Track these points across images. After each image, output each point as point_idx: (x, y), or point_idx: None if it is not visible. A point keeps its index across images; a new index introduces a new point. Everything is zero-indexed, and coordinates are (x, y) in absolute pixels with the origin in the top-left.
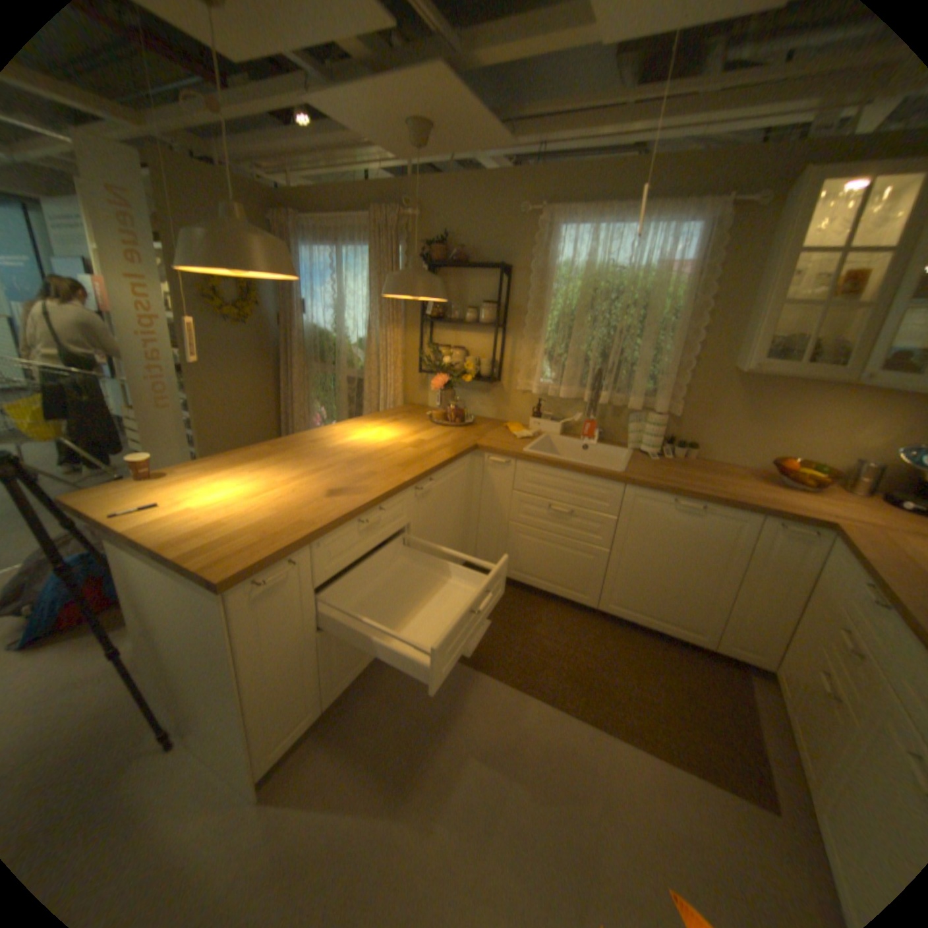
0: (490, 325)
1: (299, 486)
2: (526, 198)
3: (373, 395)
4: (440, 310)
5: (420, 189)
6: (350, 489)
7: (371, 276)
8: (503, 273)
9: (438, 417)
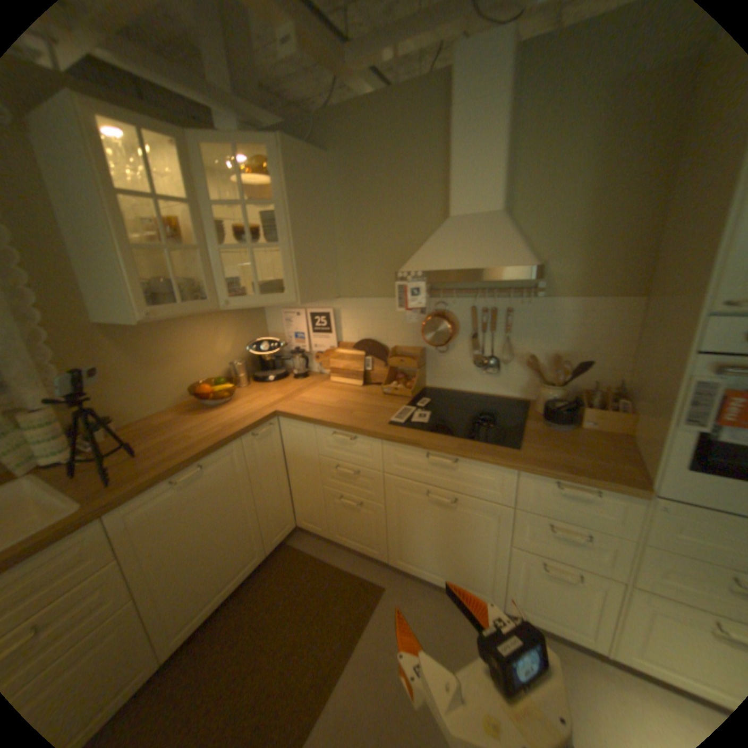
0: None
1: None
2: None
3: None
4: None
5: None
6: None
7: None
8: None
9: None
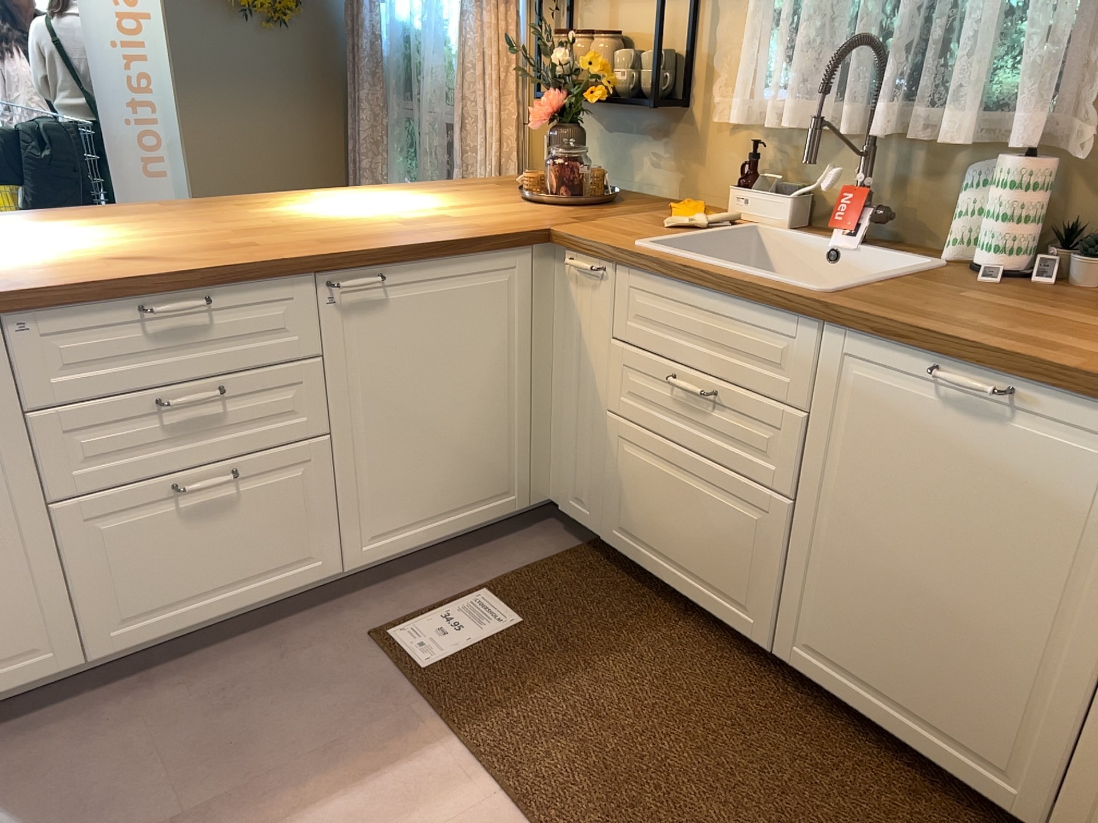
0: None
1: (102, 247)
2: None
3: (472, 156)
4: None
5: None
6: (169, 258)
7: None
8: None
9: (531, 184)
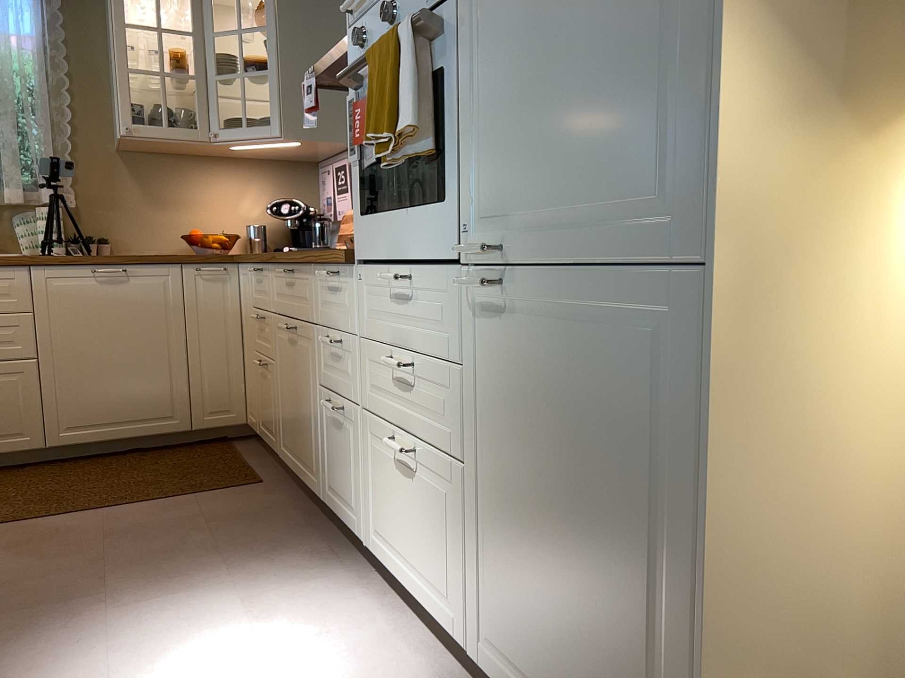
0: None
1: None
2: None
3: None
4: None
5: None
6: None
7: None
8: None
9: None
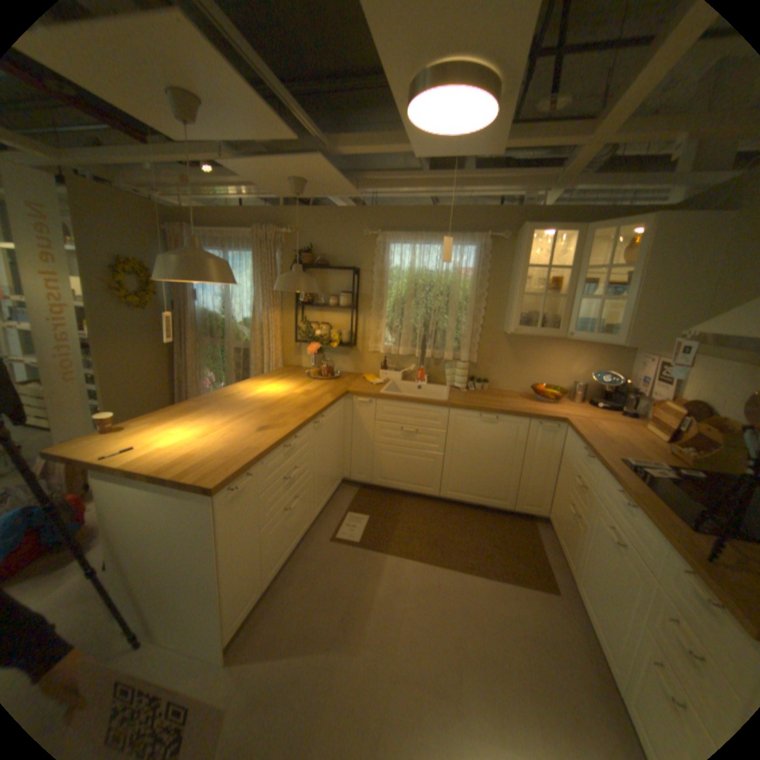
0: (346, 308)
1: (234, 426)
2: (366, 226)
3: (258, 361)
4: (310, 298)
5: (290, 215)
6: (272, 425)
7: (254, 273)
8: (355, 274)
9: (314, 374)
